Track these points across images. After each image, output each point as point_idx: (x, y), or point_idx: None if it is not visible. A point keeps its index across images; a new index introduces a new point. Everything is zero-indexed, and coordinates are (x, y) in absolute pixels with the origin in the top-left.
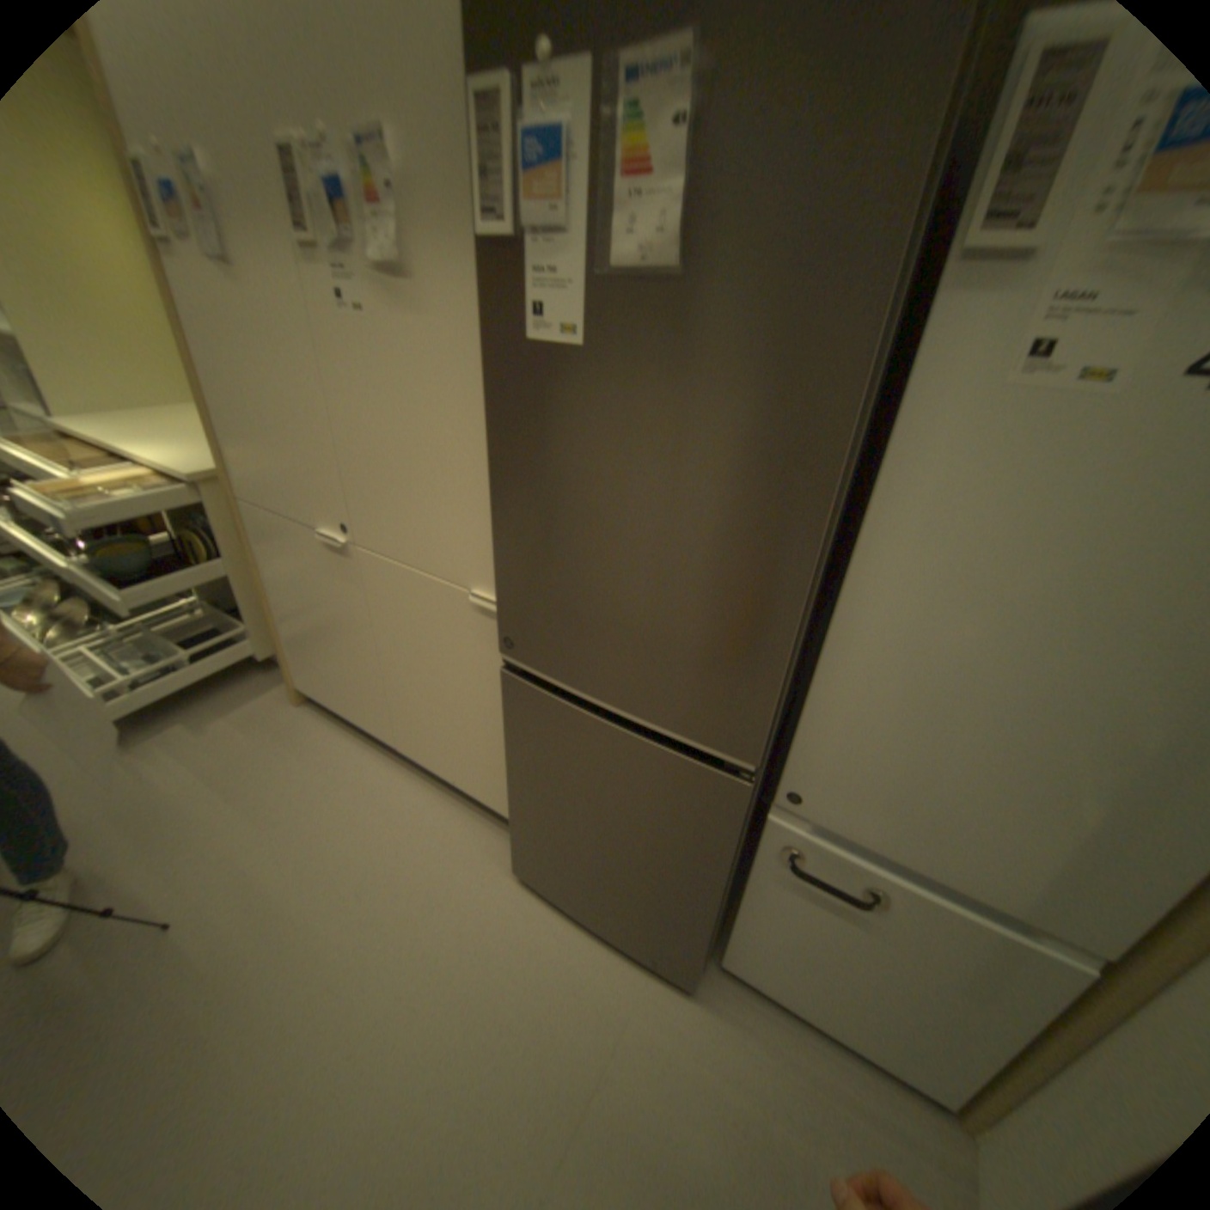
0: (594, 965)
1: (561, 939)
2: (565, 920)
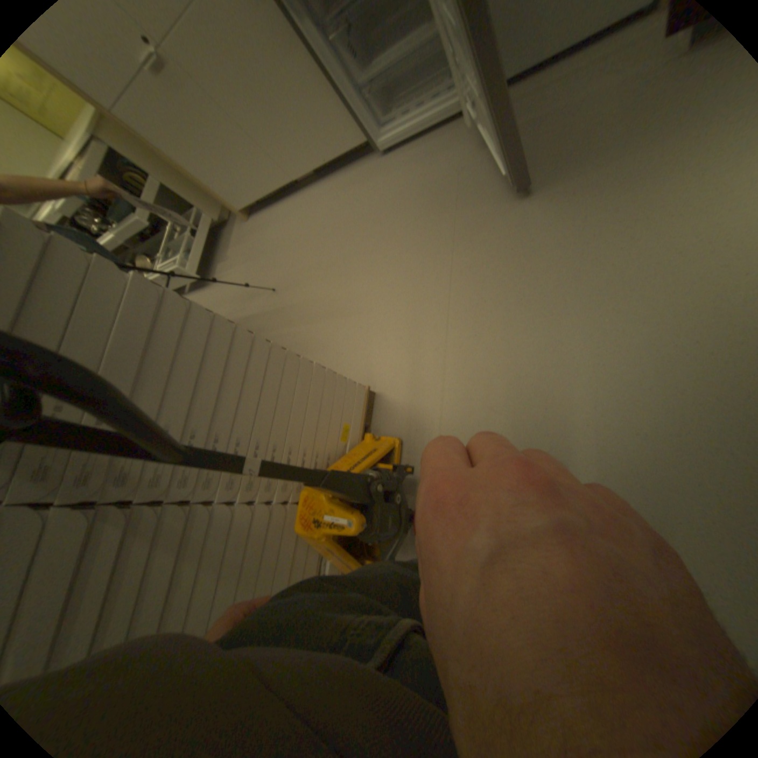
0: (434, 148)
1: (414, 157)
2: (411, 151)
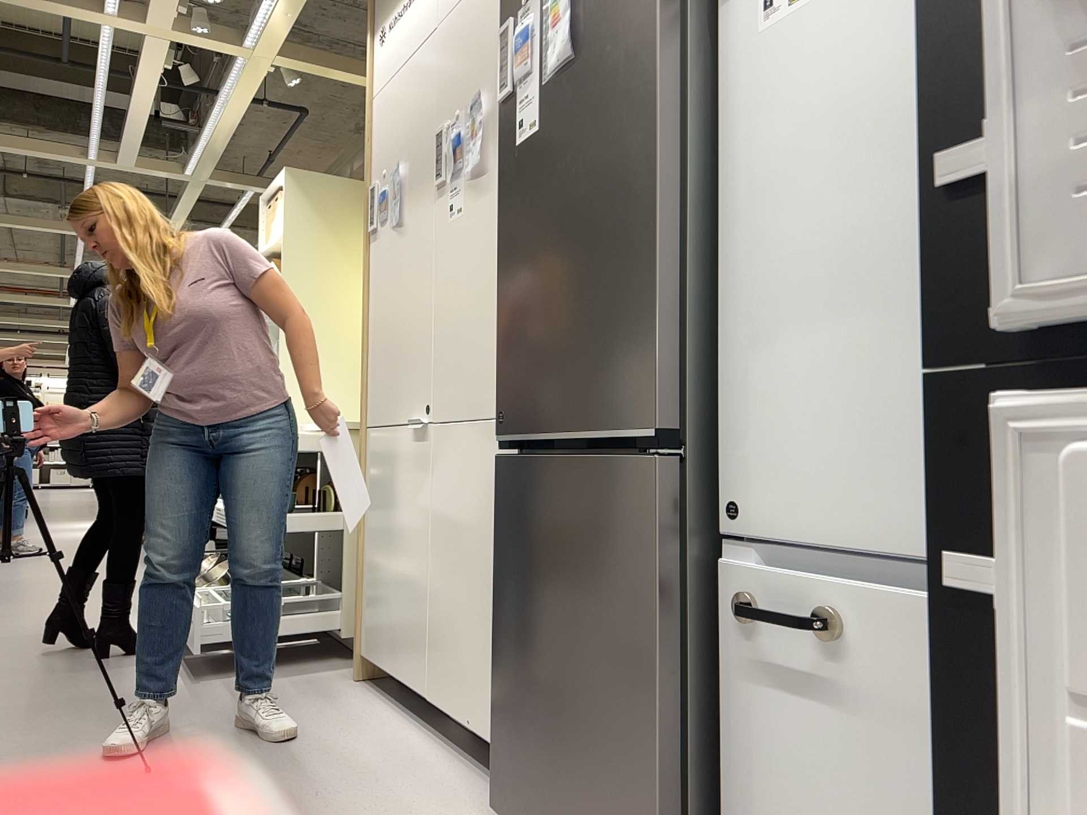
0: None
1: None
2: None
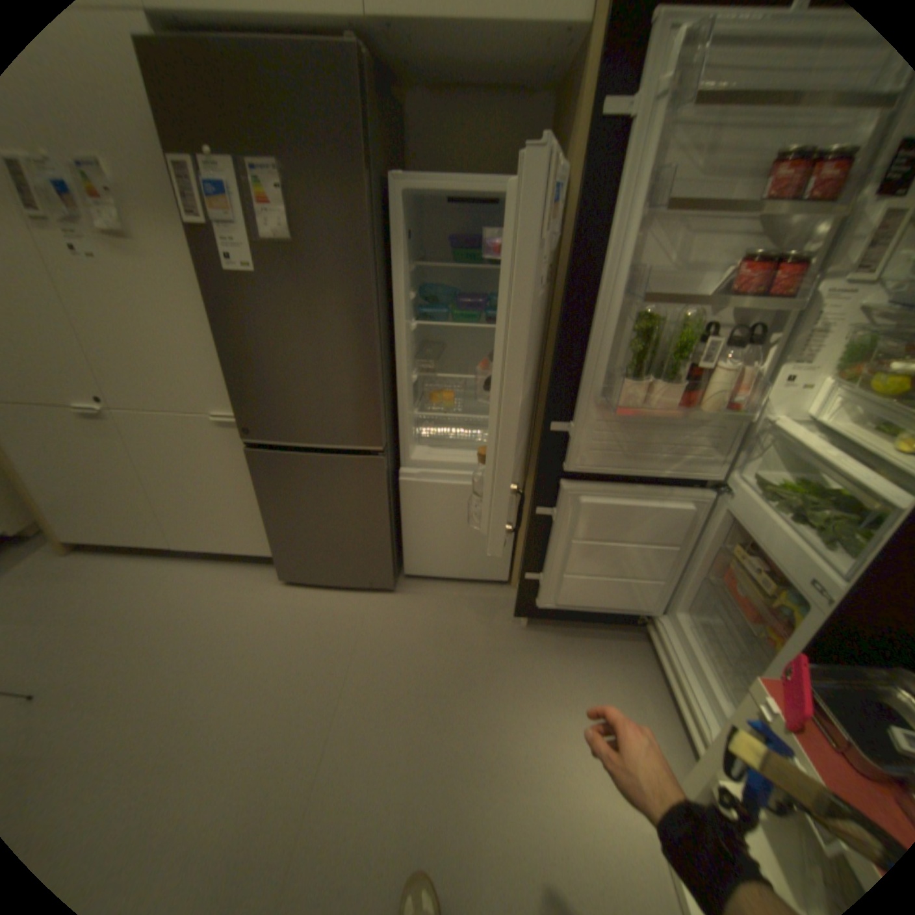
0: (341, 600)
1: (319, 598)
2: (318, 590)
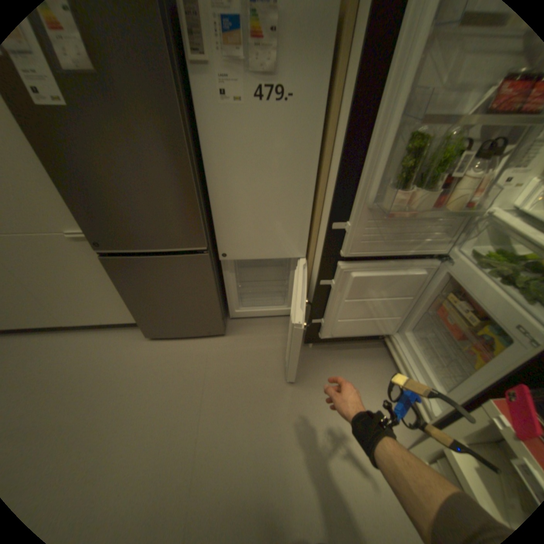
0: (190, 345)
1: (174, 346)
2: (173, 340)
